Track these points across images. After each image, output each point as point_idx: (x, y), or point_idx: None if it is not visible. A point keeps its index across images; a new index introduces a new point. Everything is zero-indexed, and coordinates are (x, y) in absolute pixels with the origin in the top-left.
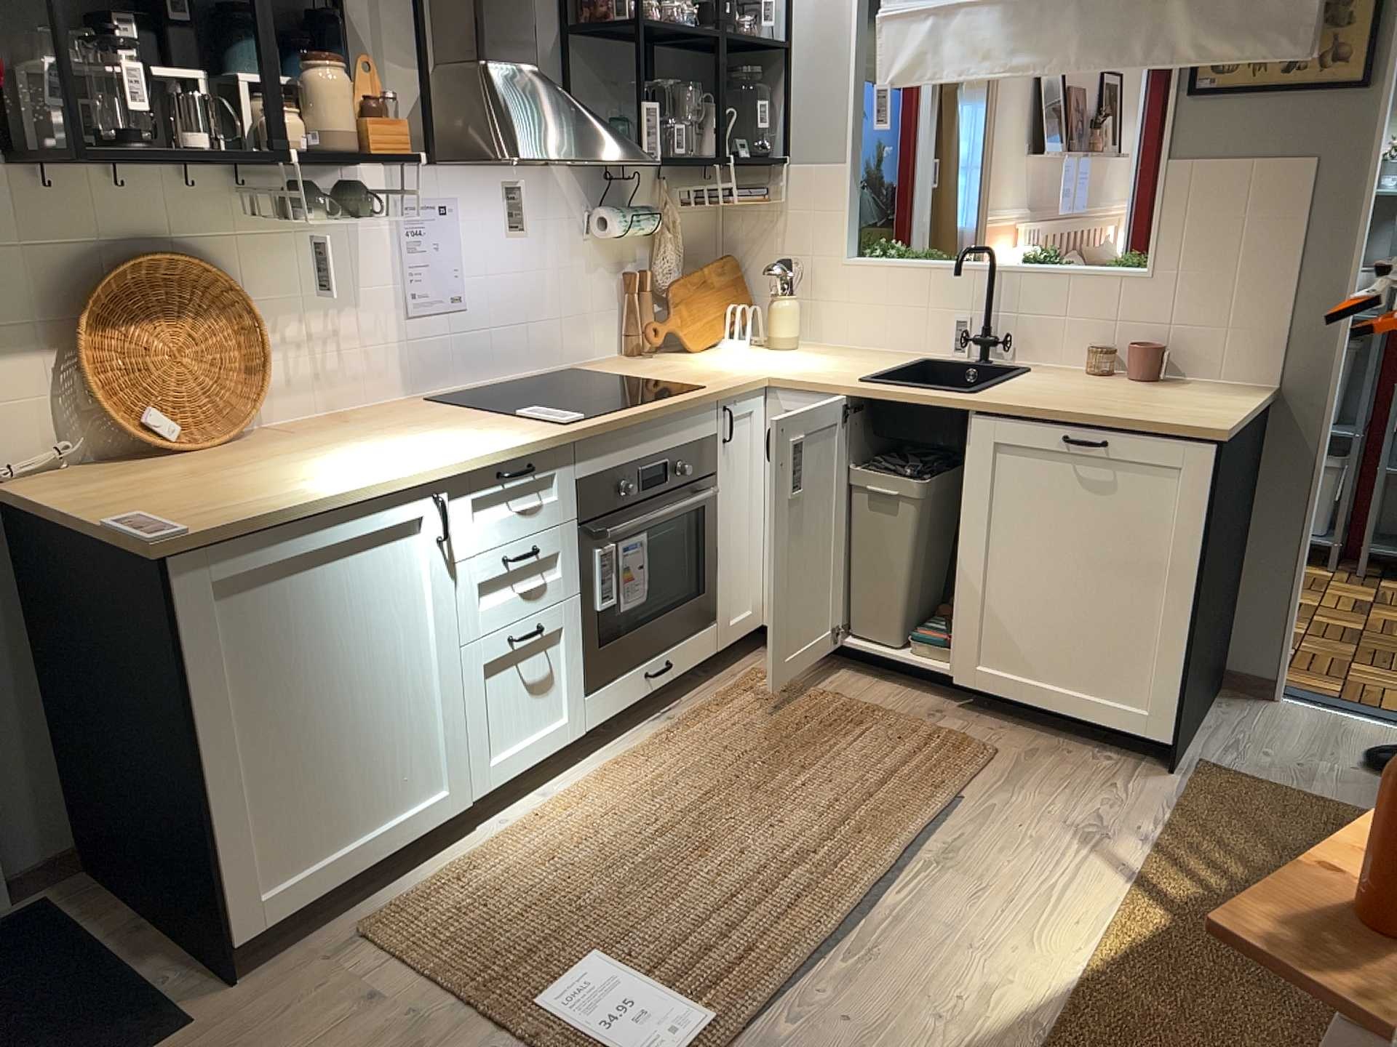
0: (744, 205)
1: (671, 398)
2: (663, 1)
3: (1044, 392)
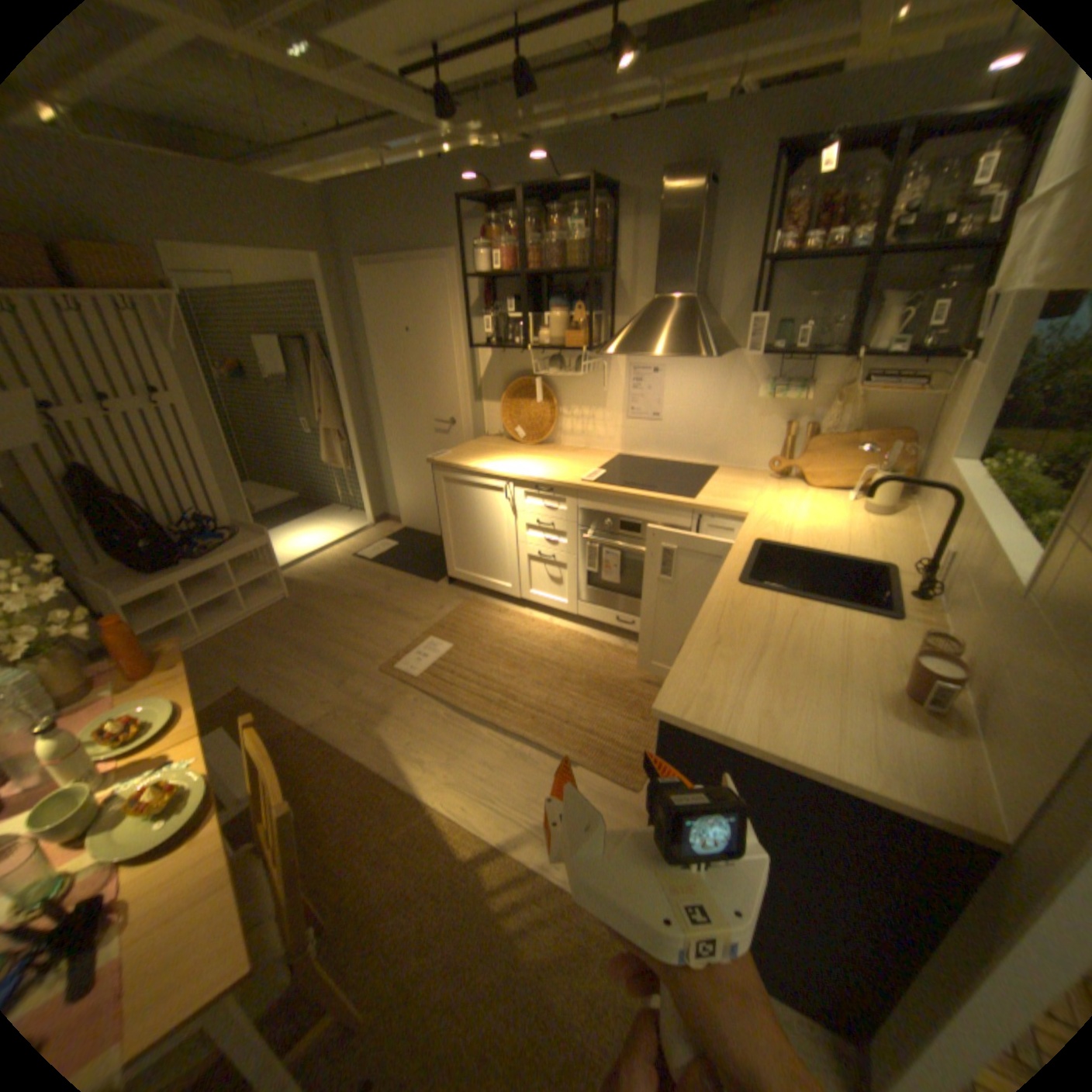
0: (929, 389)
1: (655, 494)
2: (867, 221)
3: (783, 619)
